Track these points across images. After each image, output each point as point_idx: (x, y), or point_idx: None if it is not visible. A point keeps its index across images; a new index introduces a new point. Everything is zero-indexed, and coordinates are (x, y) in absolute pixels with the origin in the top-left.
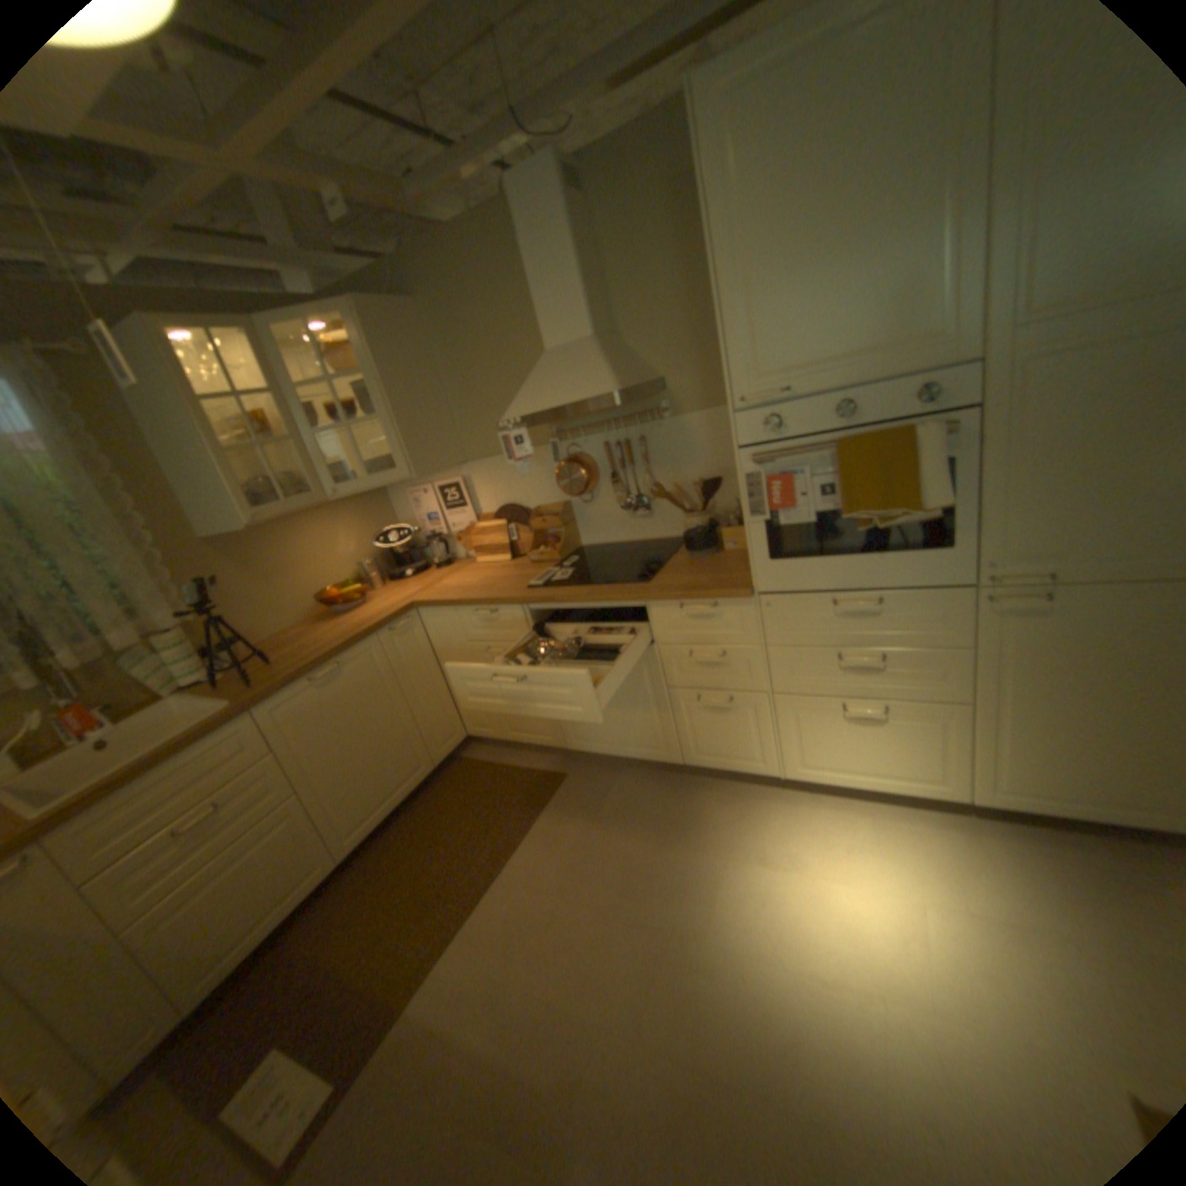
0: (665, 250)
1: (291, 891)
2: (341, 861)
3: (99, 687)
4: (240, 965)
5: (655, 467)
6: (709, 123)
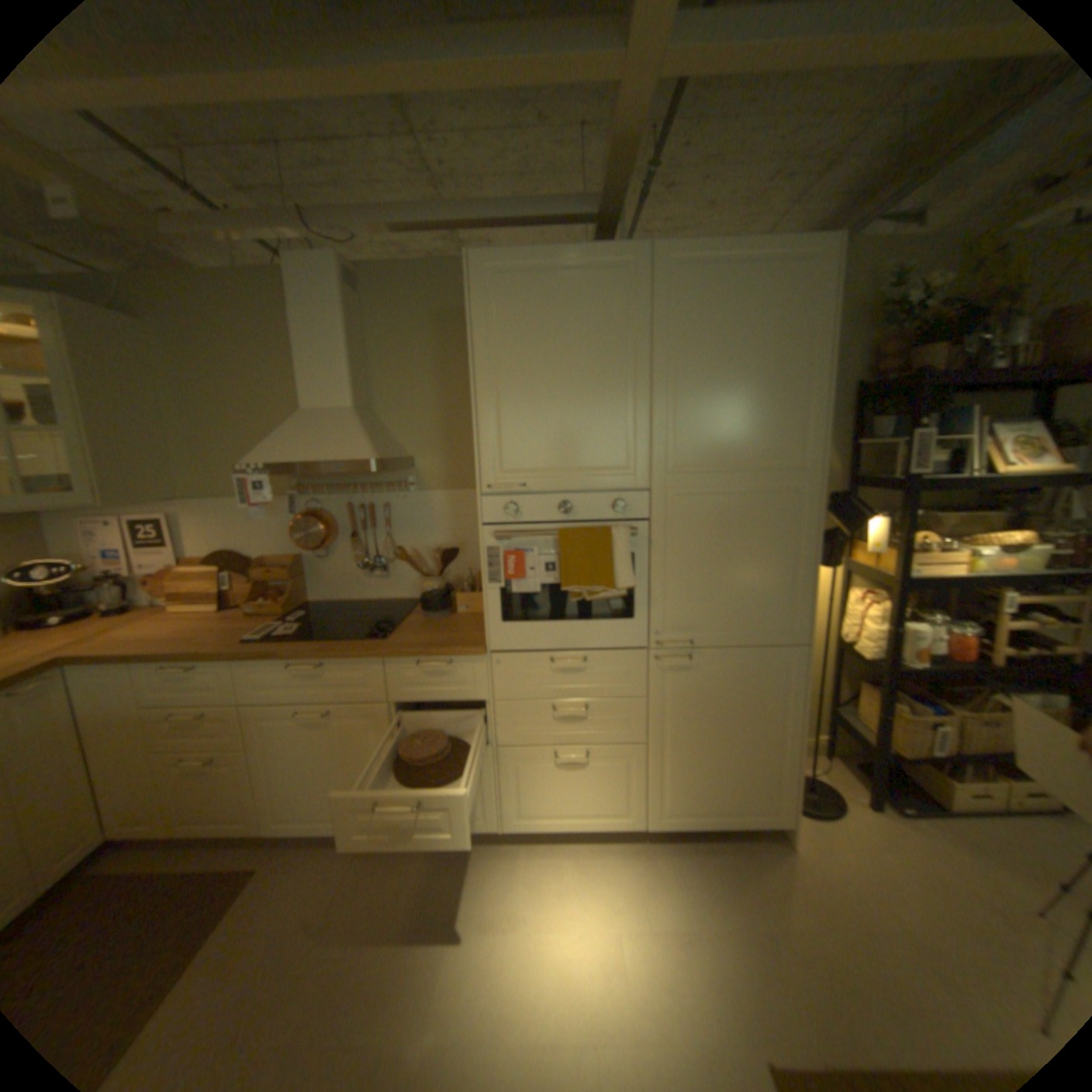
0: (429, 361)
1: None
2: None
3: None
4: None
5: (399, 533)
6: (483, 288)
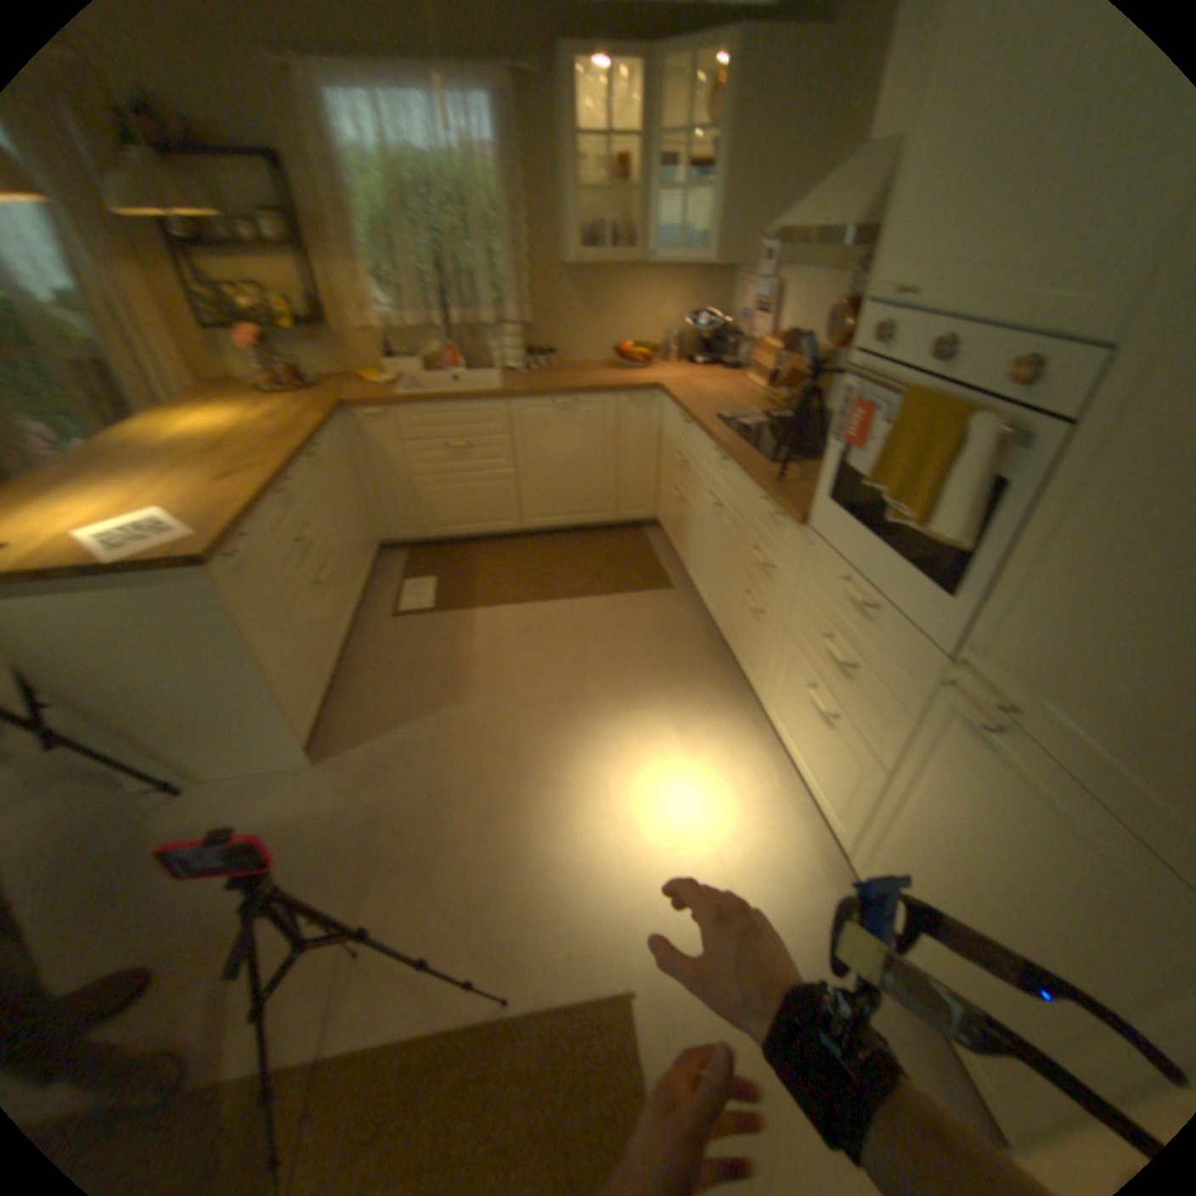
0: None
1: (494, 523)
2: (528, 530)
3: (477, 345)
4: (457, 537)
5: None
6: None
